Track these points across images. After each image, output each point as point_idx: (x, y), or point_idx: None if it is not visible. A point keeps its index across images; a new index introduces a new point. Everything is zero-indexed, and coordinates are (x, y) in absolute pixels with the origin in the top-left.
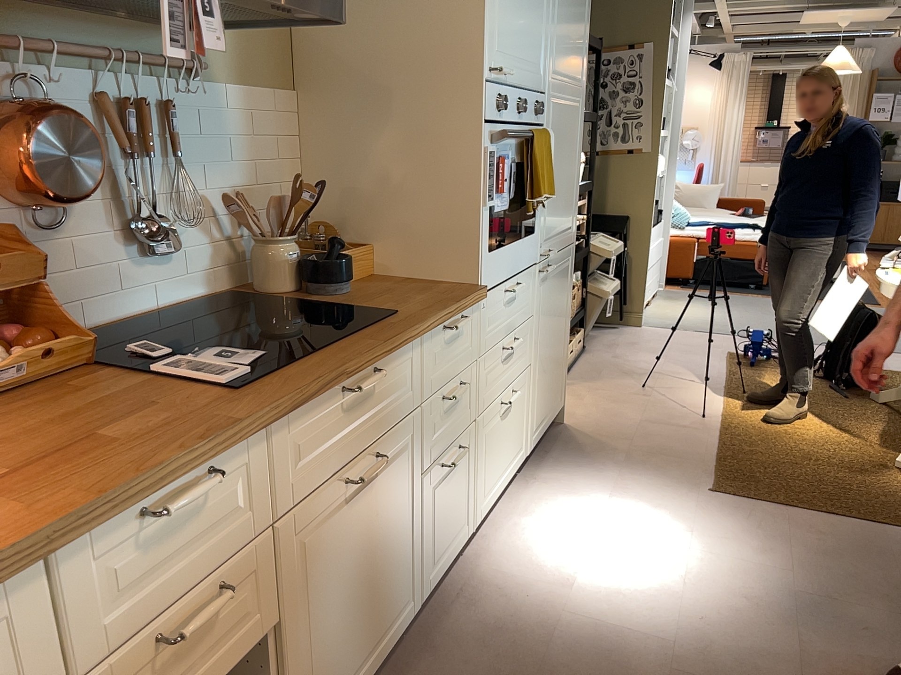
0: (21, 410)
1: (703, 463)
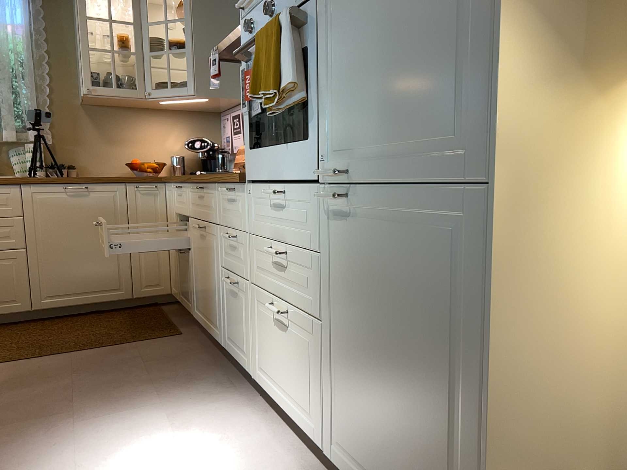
0: None
1: None
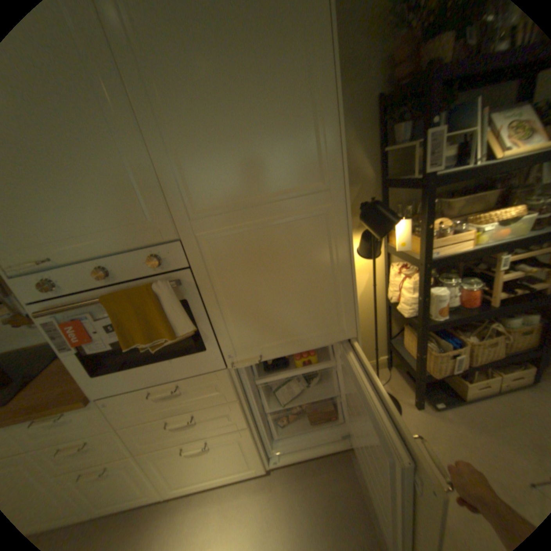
0: None
1: None
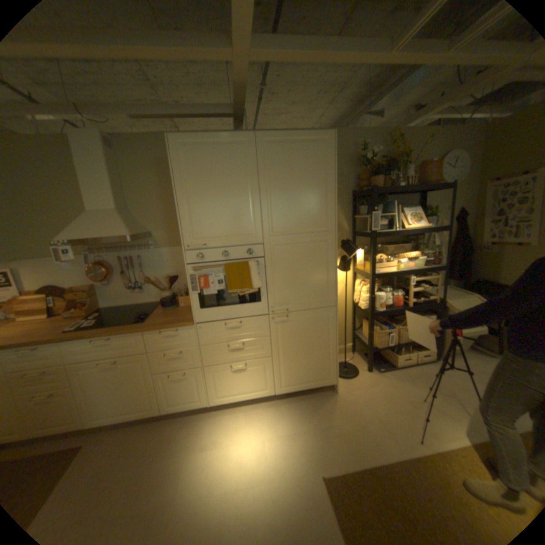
0: (57, 324)
1: (356, 465)
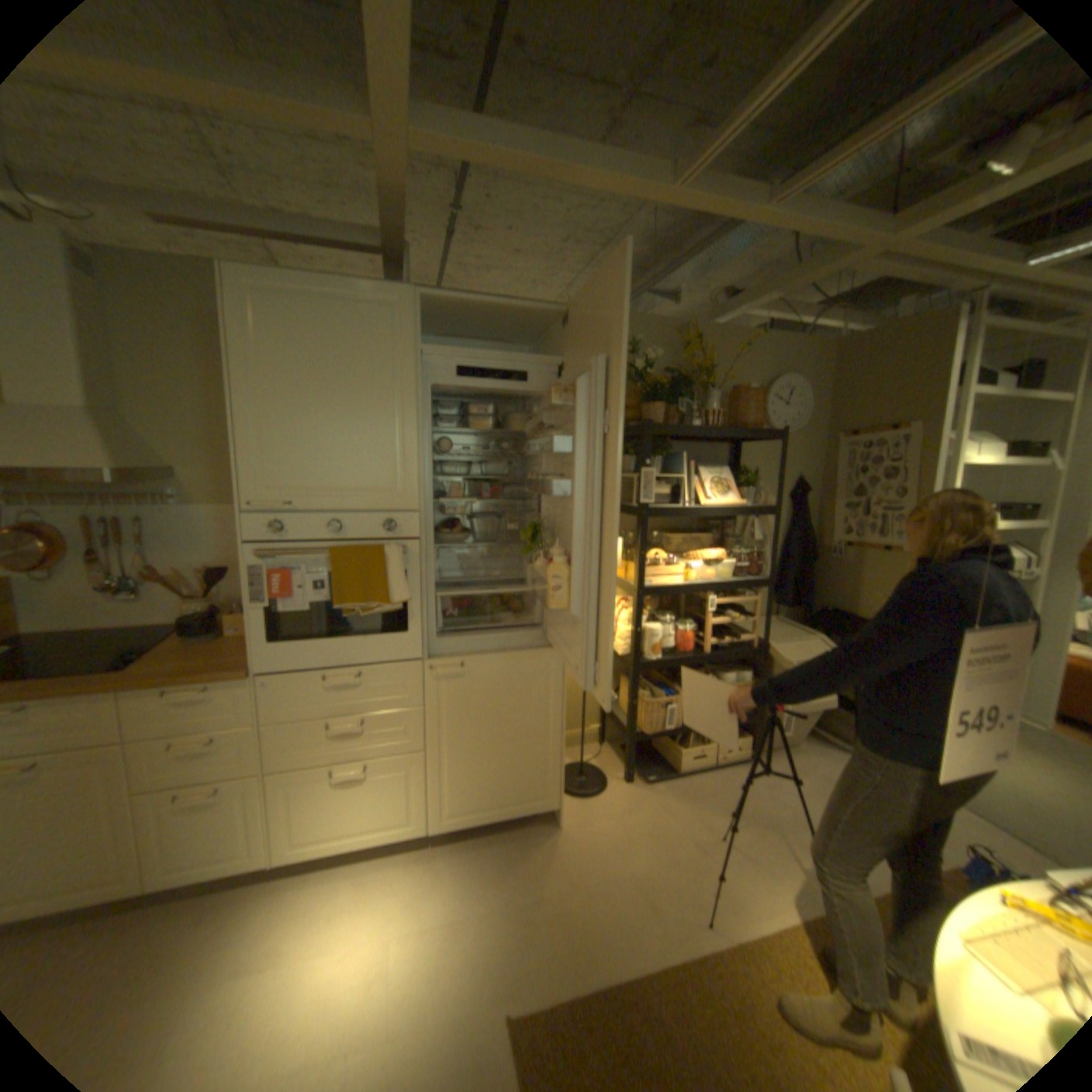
0: None
1: (578, 984)
